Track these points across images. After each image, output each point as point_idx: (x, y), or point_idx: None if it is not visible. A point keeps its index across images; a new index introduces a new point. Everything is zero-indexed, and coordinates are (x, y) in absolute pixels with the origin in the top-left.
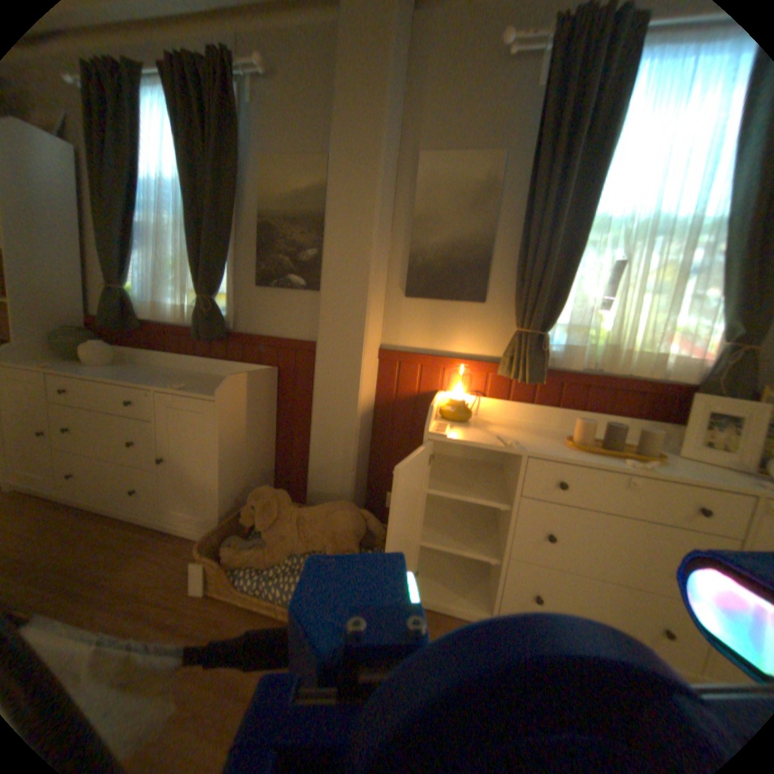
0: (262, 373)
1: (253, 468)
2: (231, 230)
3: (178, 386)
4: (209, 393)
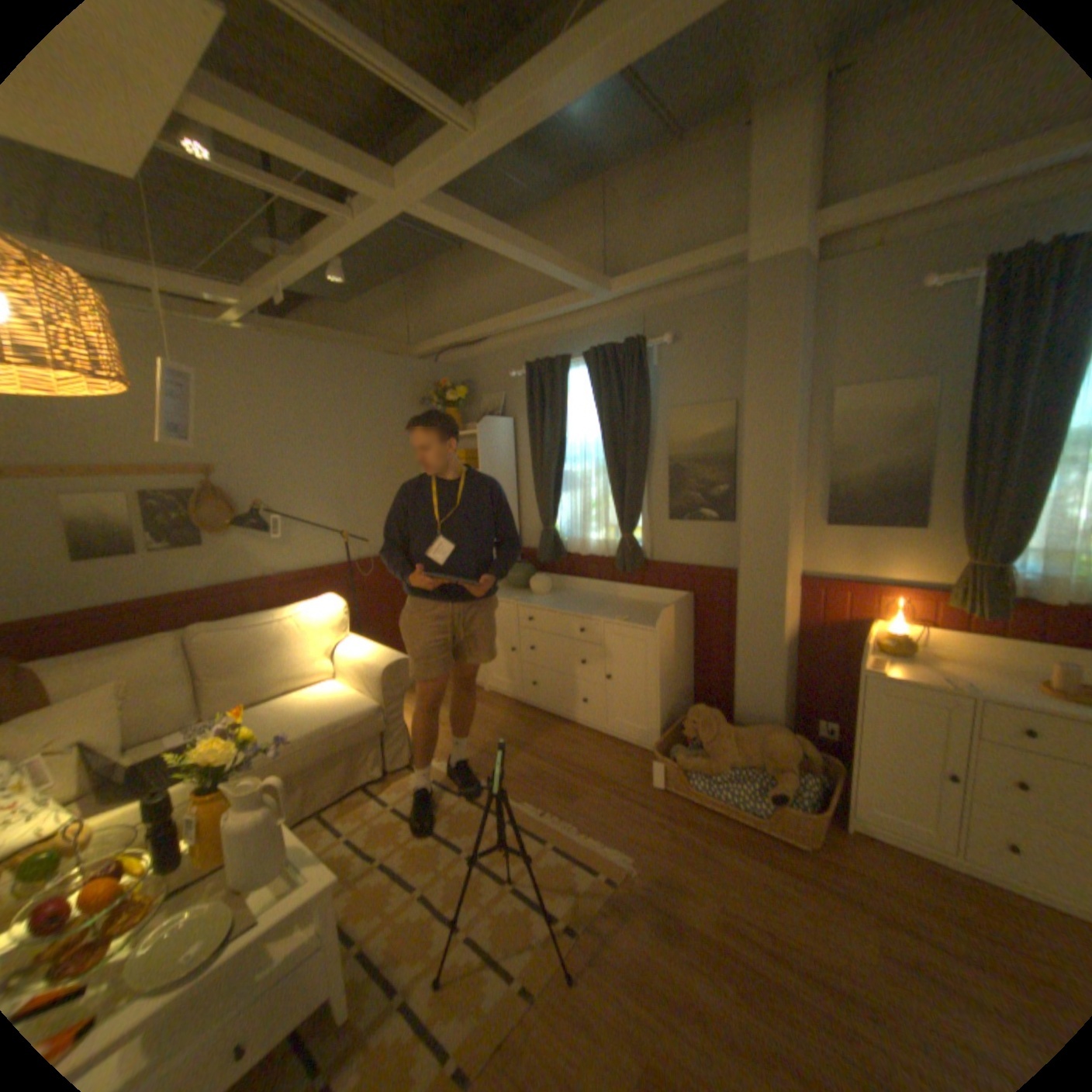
0: (681, 601)
1: (678, 686)
2: (644, 475)
3: (616, 616)
4: (645, 624)
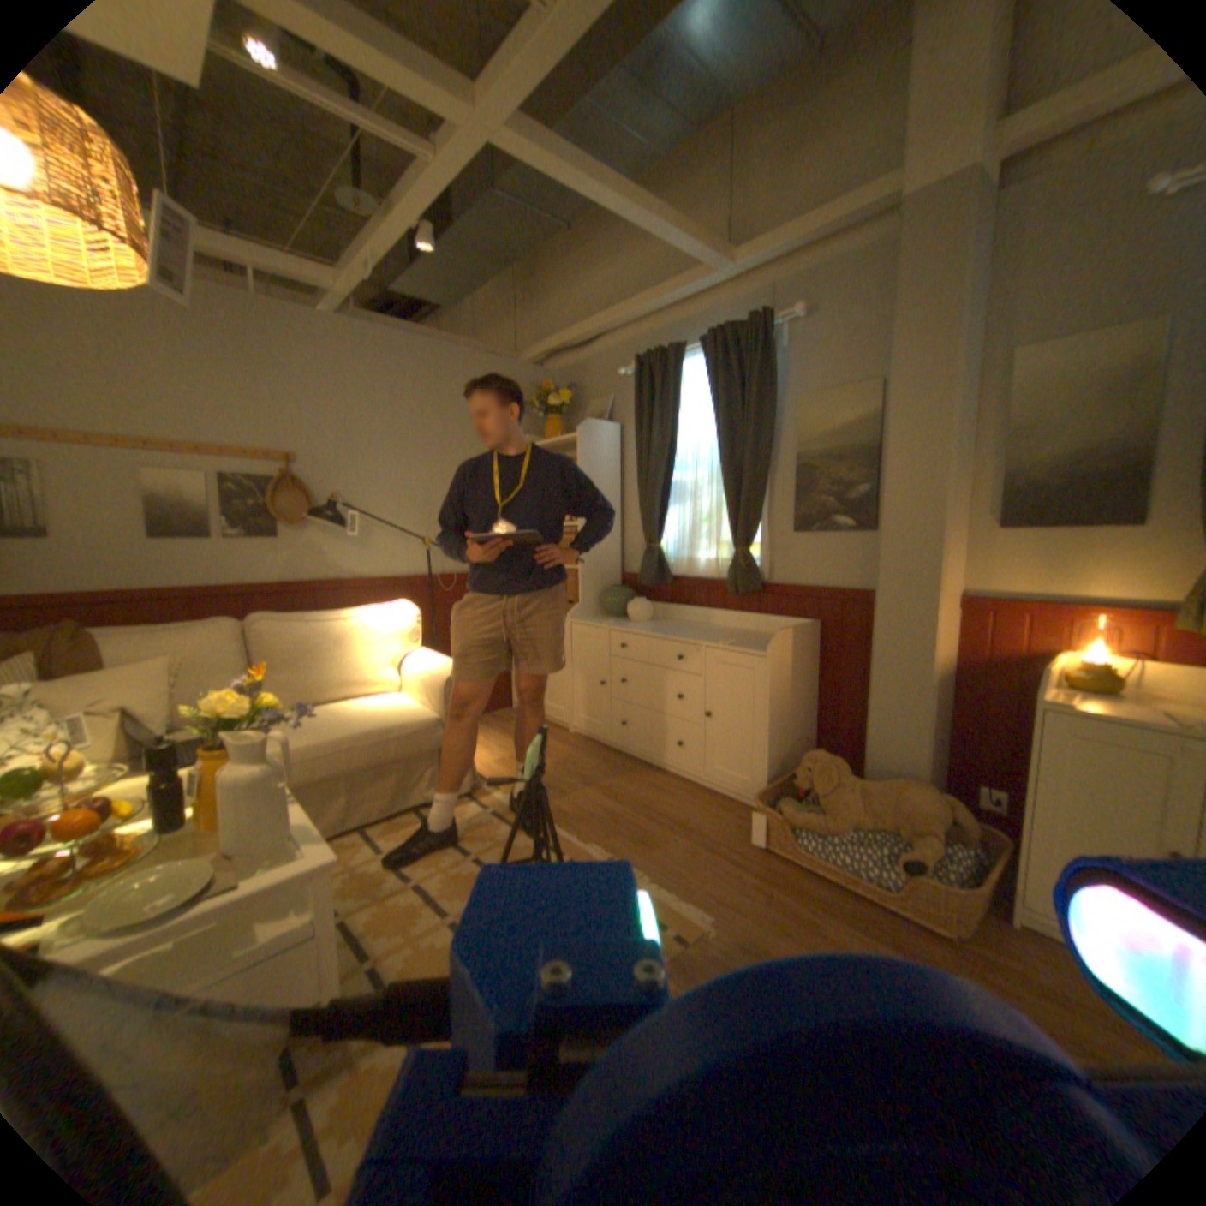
0: (805, 627)
1: (796, 733)
2: (767, 476)
3: (722, 641)
4: (756, 648)
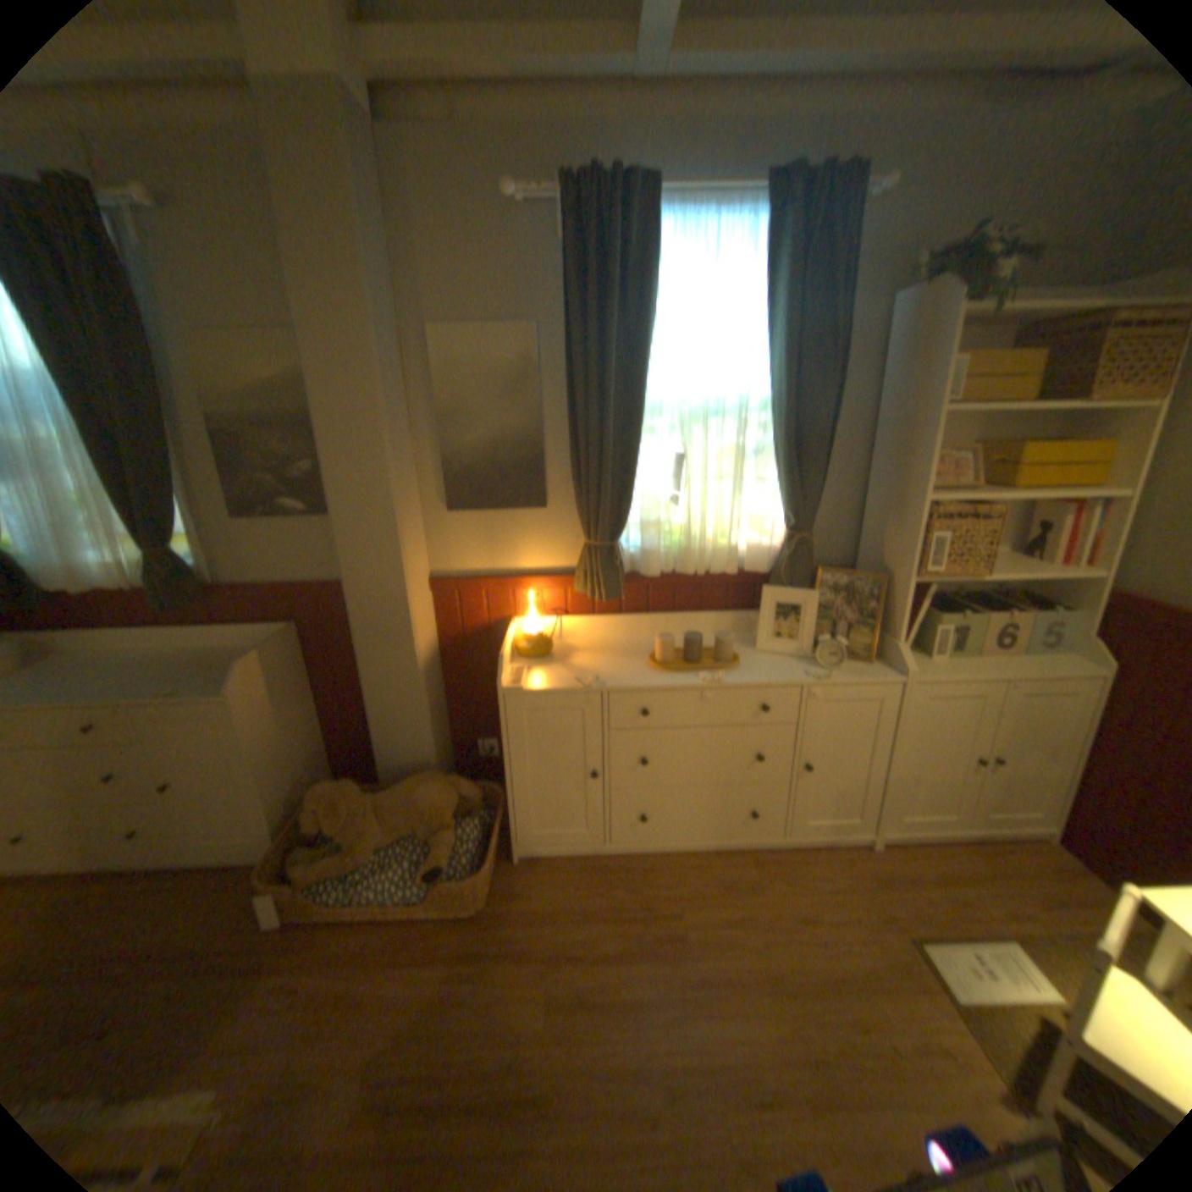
0: (273, 642)
1: (295, 760)
2: (164, 448)
3: (155, 691)
4: (207, 694)
